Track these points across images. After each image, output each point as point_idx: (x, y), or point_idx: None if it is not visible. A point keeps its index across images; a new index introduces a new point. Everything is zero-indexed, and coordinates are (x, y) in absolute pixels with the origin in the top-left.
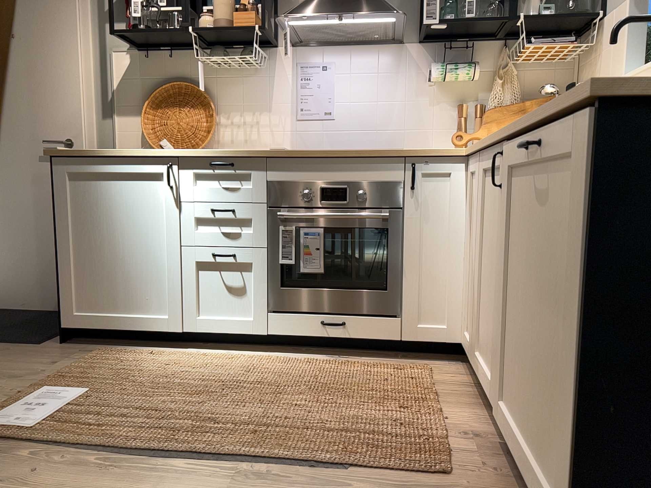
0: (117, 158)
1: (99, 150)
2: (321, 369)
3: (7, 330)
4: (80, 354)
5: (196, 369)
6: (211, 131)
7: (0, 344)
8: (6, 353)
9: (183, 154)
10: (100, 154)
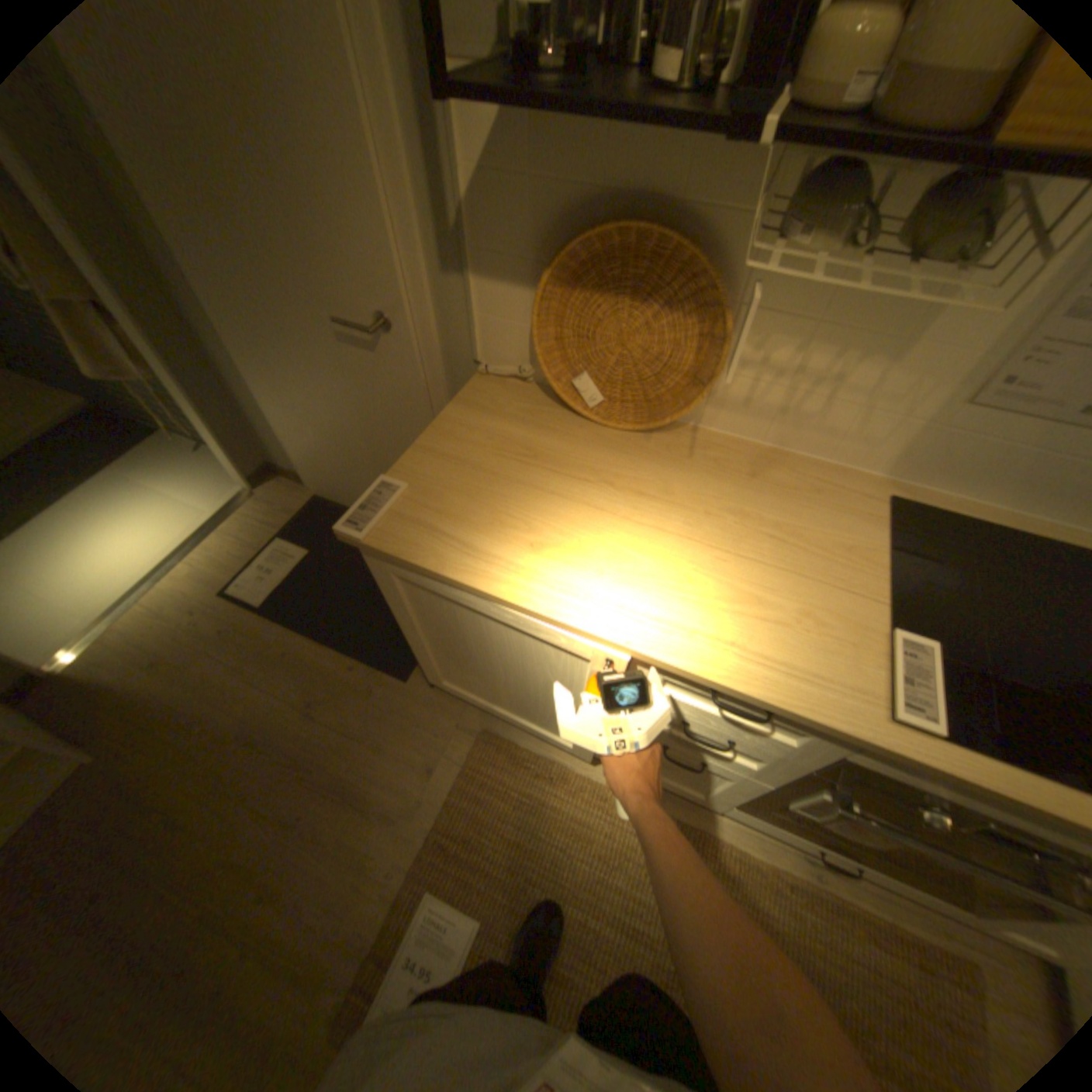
0: (491, 600)
1: (453, 580)
2: (797, 926)
3: (362, 613)
4: (457, 742)
5: (614, 871)
6: (708, 393)
7: (358, 669)
8: (368, 709)
9: (653, 663)
10: (454, 584)
